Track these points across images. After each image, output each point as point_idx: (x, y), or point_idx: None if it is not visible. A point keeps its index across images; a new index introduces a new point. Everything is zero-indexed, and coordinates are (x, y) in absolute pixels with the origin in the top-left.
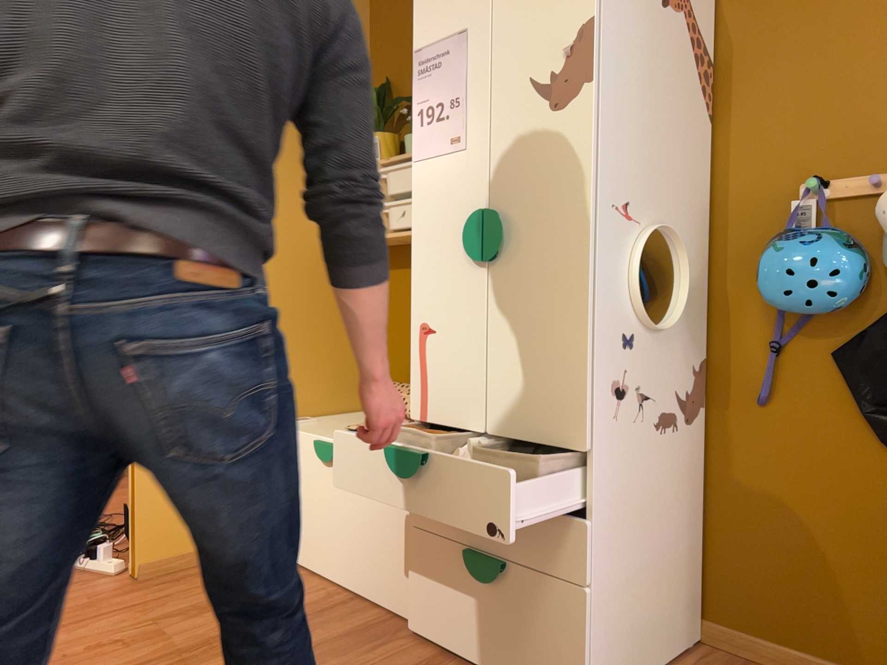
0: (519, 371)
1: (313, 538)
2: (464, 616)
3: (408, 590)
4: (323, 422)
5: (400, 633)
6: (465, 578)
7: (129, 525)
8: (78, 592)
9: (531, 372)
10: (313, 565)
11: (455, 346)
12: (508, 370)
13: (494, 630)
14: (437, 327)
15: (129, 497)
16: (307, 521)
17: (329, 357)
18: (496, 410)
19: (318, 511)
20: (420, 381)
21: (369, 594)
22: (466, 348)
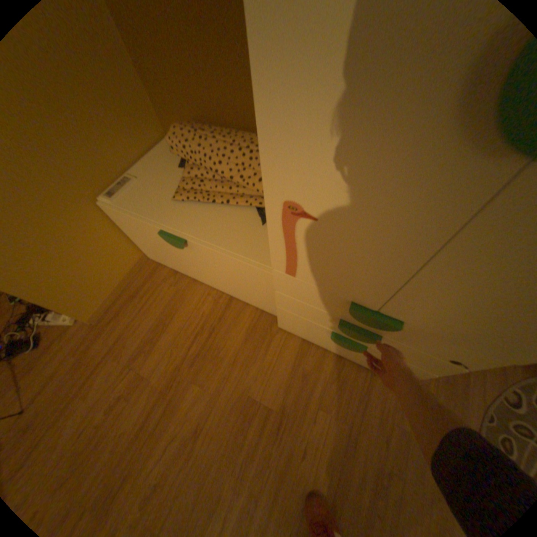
0: (469, 301)
1: (186, 268)
2: (323, 340)
3: (277, 320)
4: (144, 181)
5: (273, 326)
6: (327, 335)
7: (58, 311)
8: (62, 351)
9: (492, 309)
10: (193, 277)
11: (355, 246)
12: (448, 295)
13: (347, 351)
14: (321, 215)
15: (39, 303)
16: (178, 261)
17: (107, 106)
18: (402, 306)
19: (185, 261)
20: (287, 250)
21: (241, 298)
22: (377, 254)
